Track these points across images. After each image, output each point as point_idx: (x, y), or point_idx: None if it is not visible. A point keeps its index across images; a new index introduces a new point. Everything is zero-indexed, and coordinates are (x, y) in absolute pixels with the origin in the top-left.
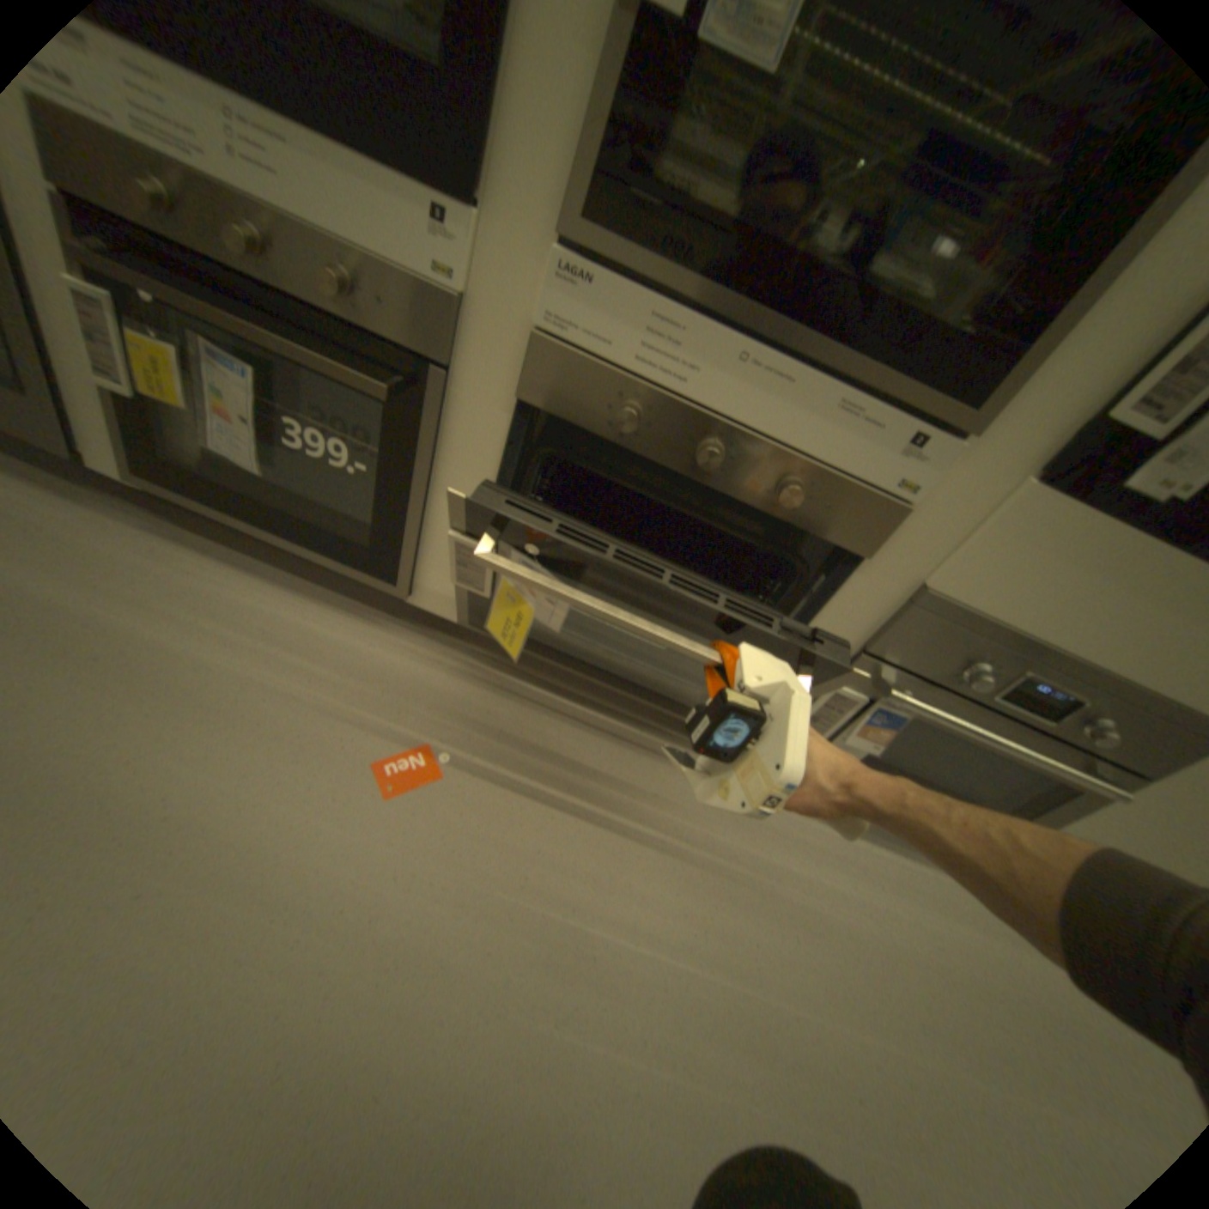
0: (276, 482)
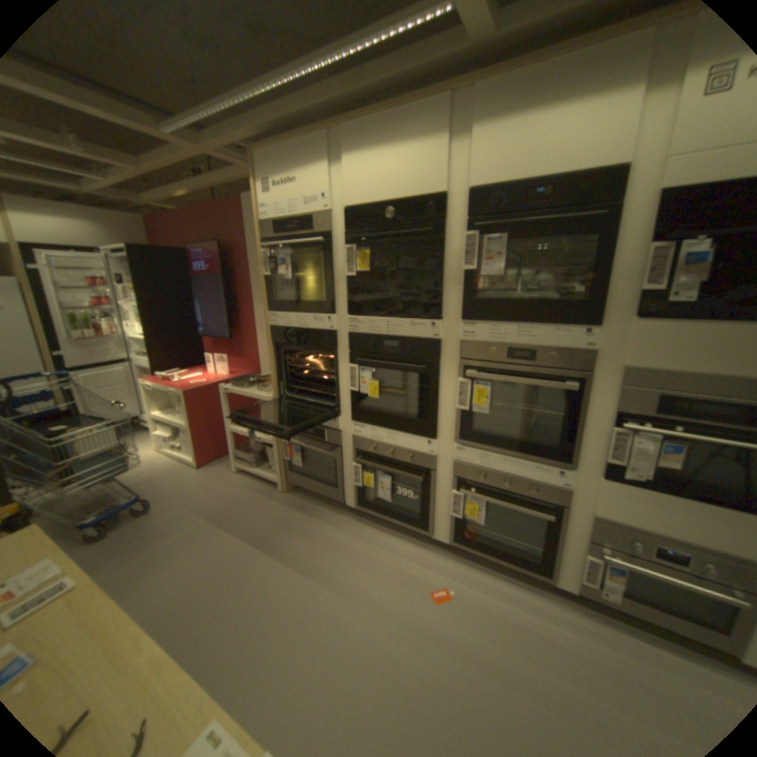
0: (394, 505)
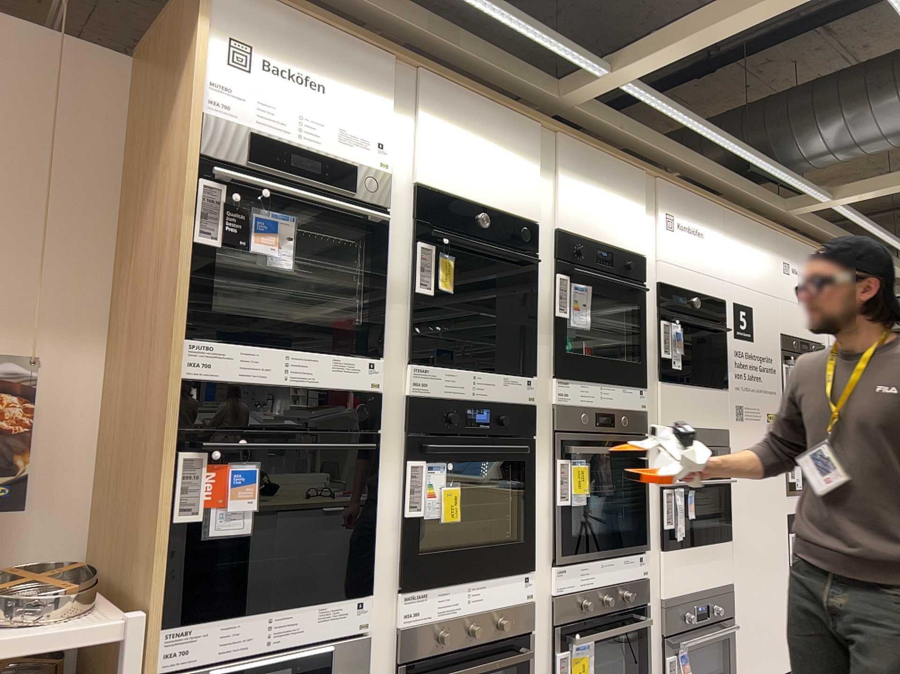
0: None
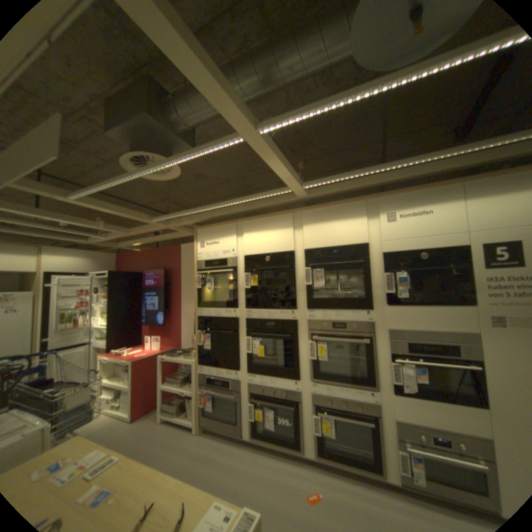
0: (275, 434)
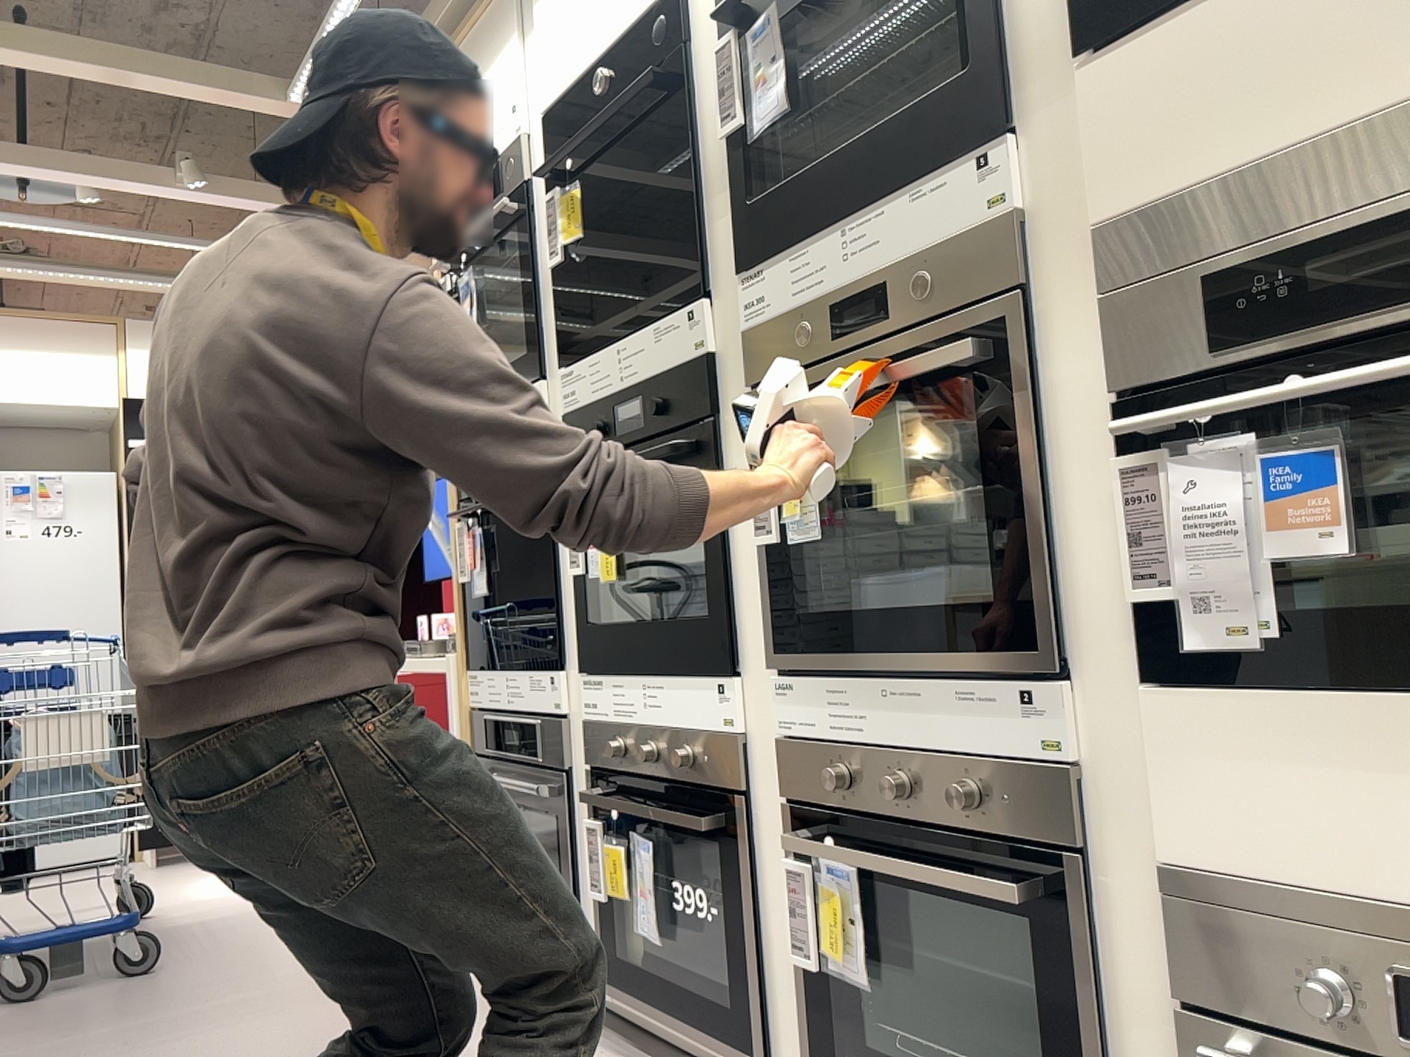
0: (676, 957)
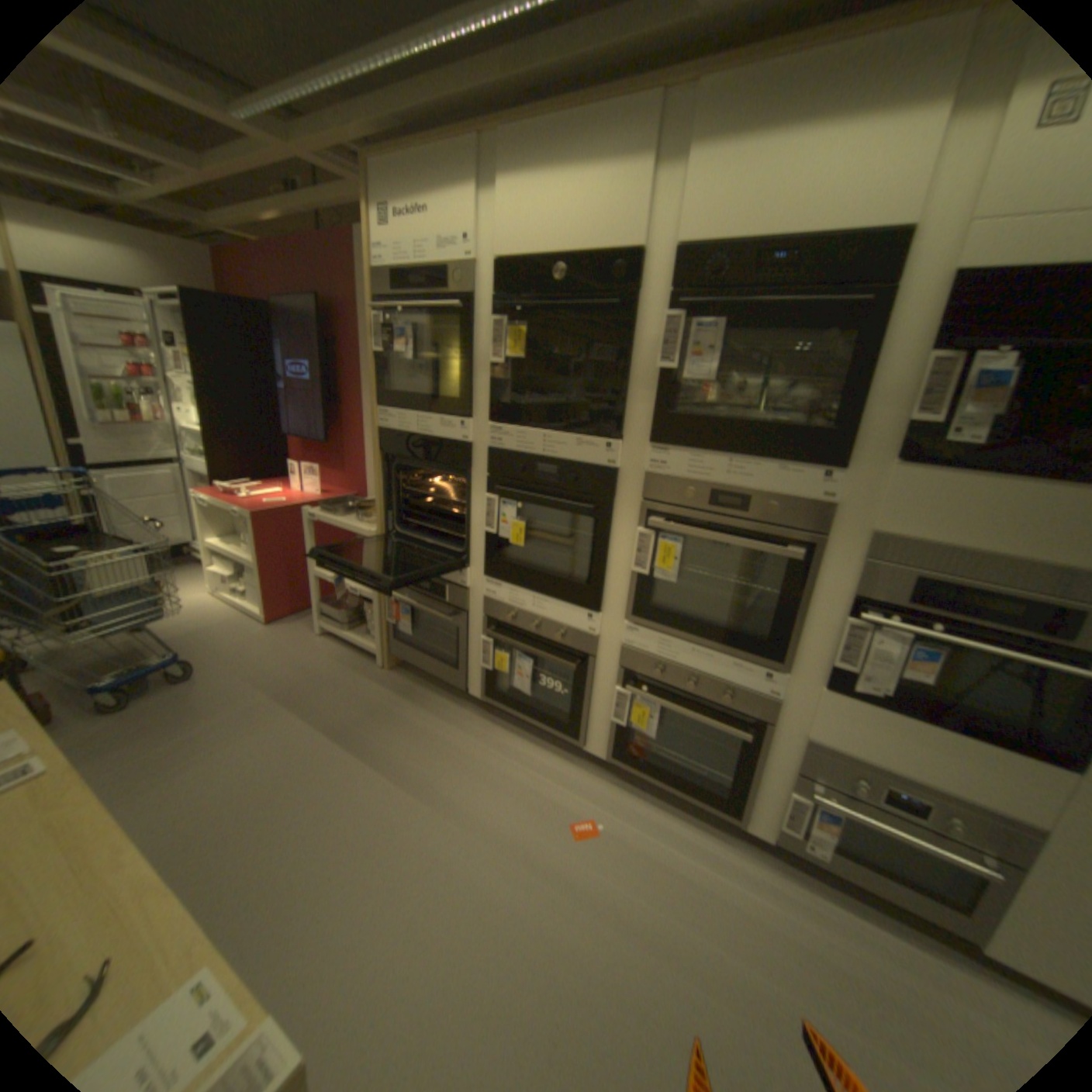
0: (533, 699)
